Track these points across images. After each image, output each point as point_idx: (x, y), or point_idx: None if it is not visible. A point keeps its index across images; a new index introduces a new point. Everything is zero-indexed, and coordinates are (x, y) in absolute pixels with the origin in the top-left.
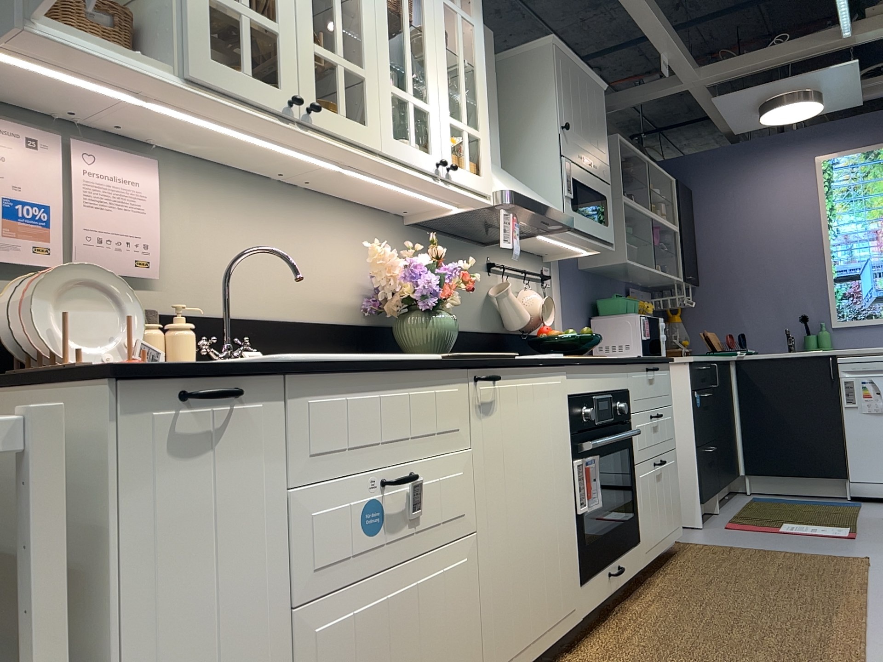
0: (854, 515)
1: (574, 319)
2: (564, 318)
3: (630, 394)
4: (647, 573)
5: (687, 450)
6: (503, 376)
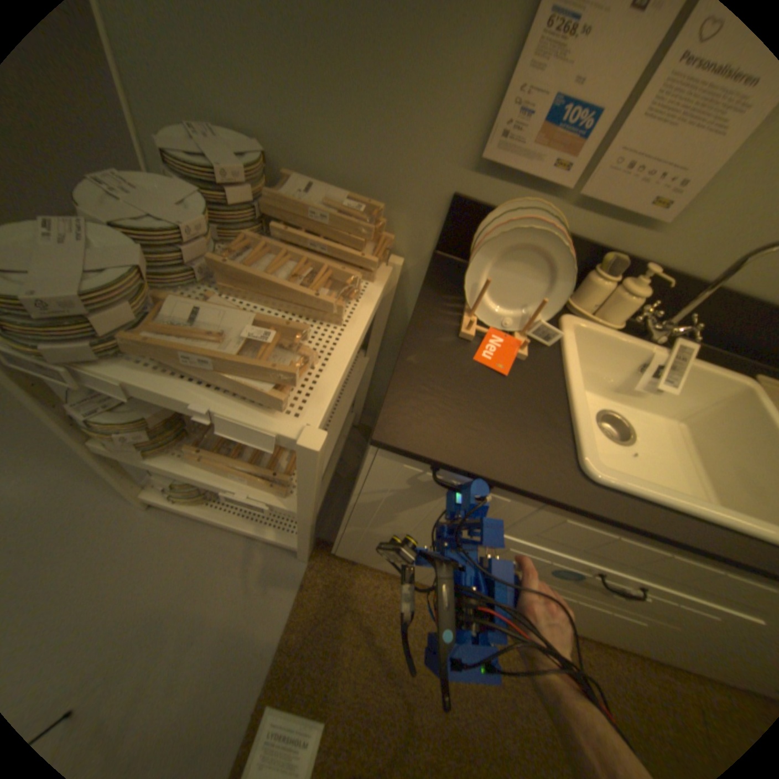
0: None
1: None
2: None
3: None
4: None
5: None
6: None
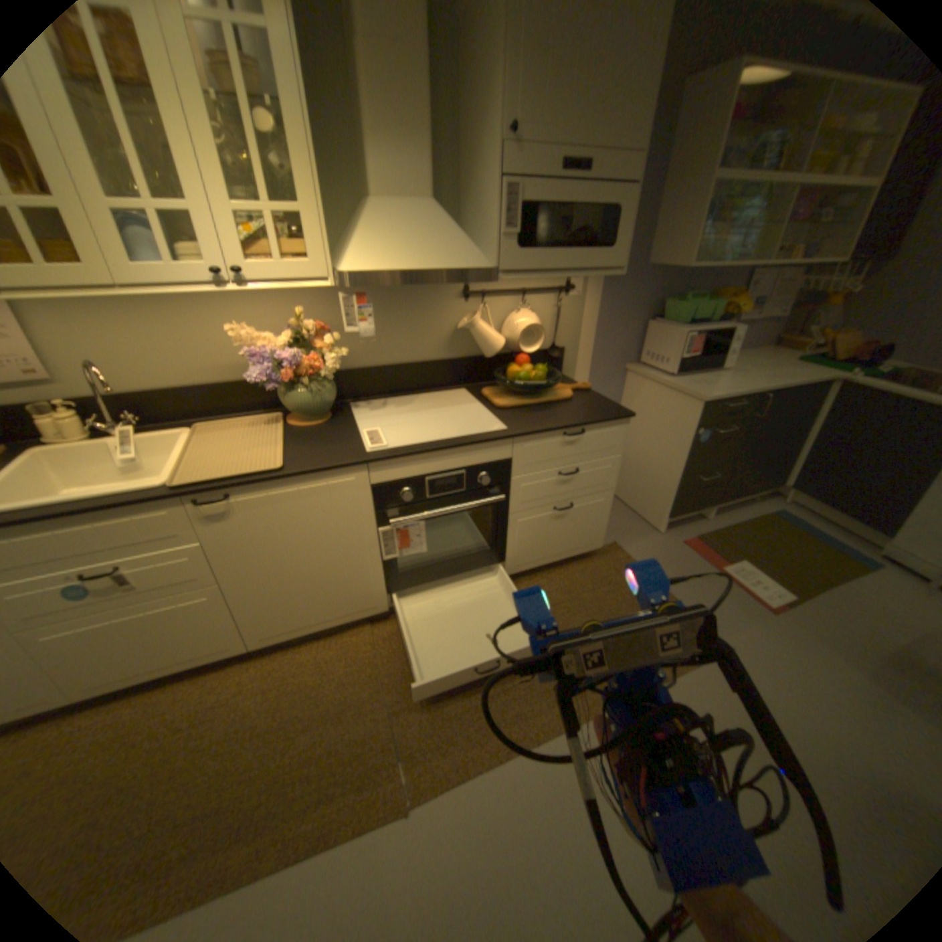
0: (837, 585)
1: (617, 324)
2: (597, 326)
3: (512, 463)
4: (535, 571)
5: (673, 475)
6: (243, 492)
